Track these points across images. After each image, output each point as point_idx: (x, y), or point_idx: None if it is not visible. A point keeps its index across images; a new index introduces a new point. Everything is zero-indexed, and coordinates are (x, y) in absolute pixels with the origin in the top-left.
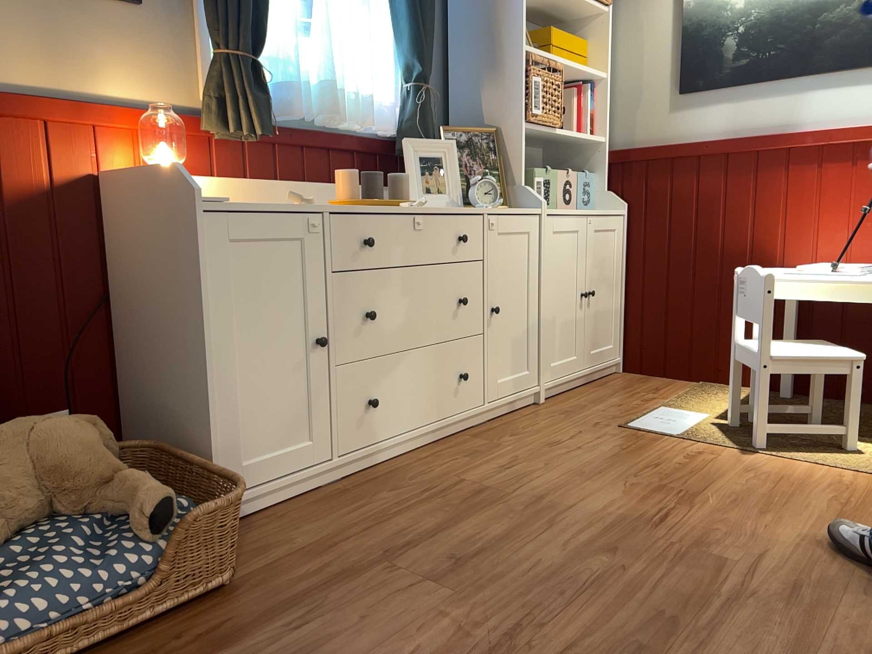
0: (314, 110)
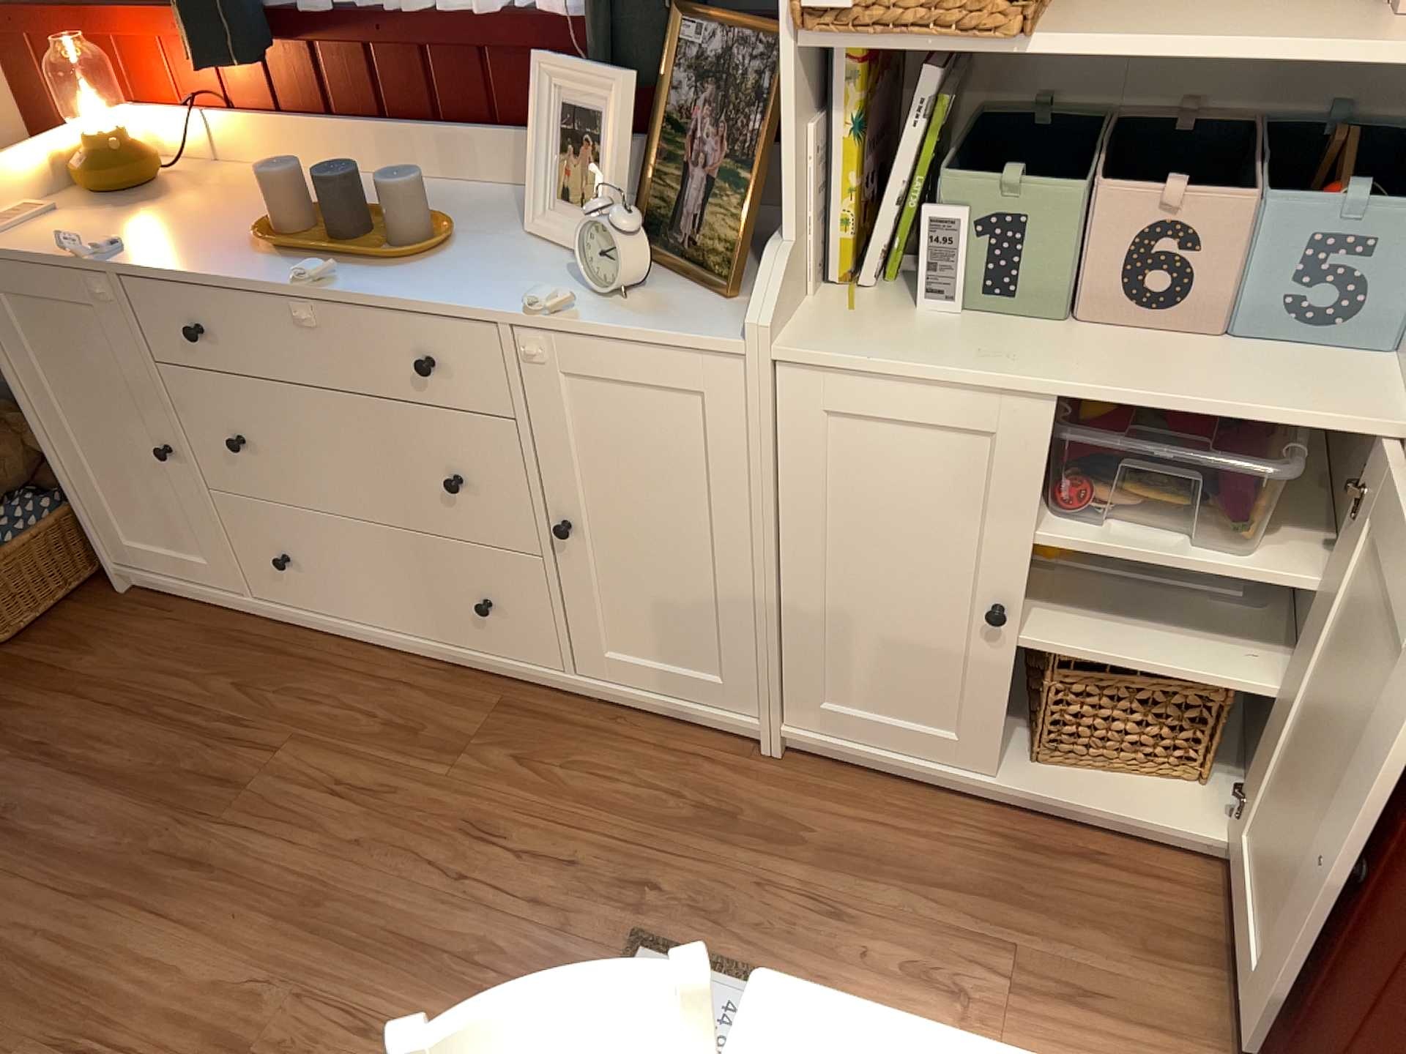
0: None
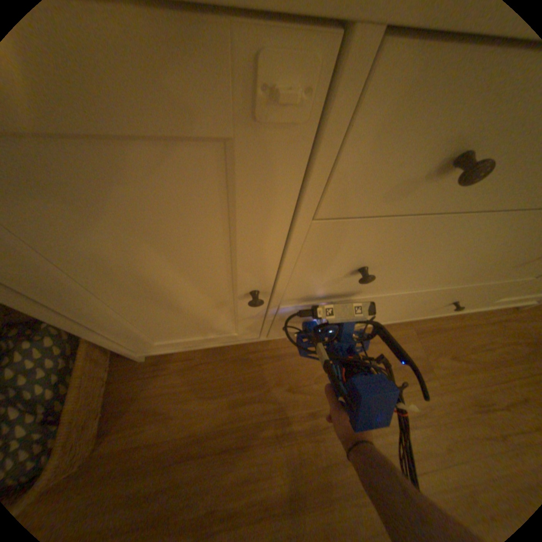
0: None
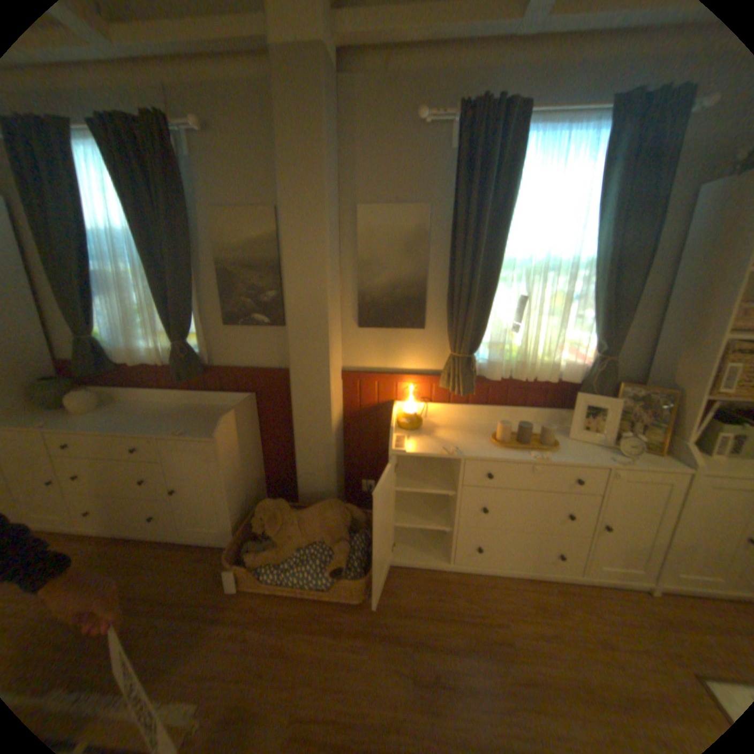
0: (513, 372)
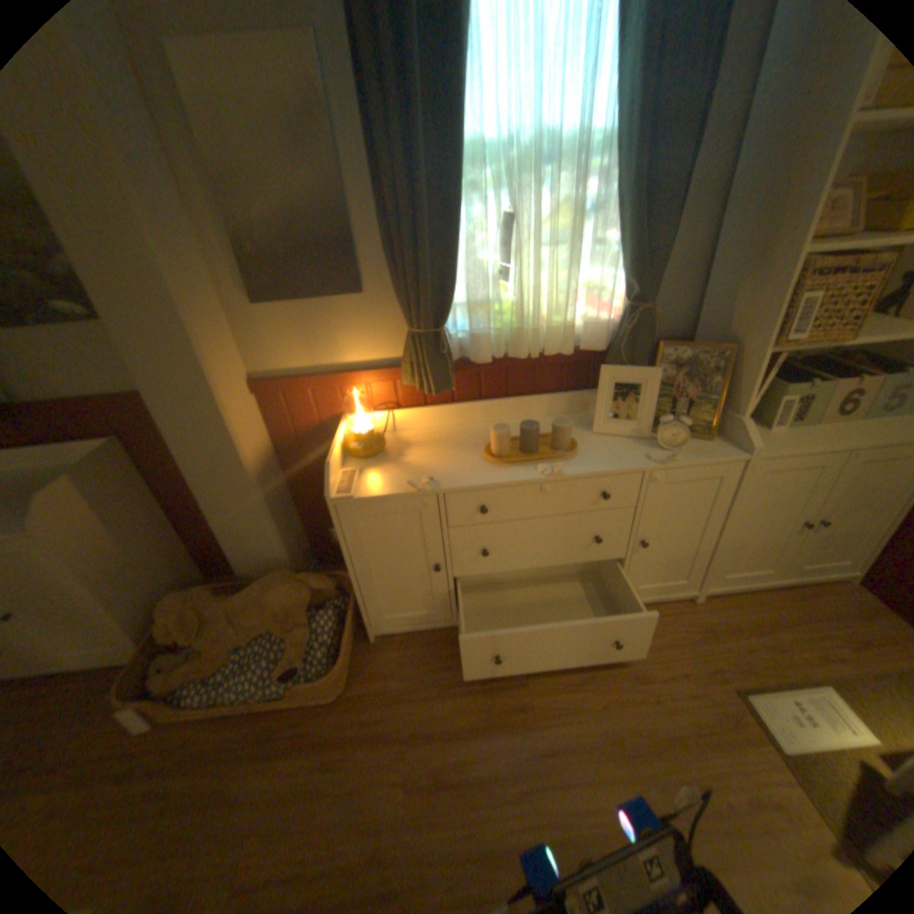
0: (510, 346)
